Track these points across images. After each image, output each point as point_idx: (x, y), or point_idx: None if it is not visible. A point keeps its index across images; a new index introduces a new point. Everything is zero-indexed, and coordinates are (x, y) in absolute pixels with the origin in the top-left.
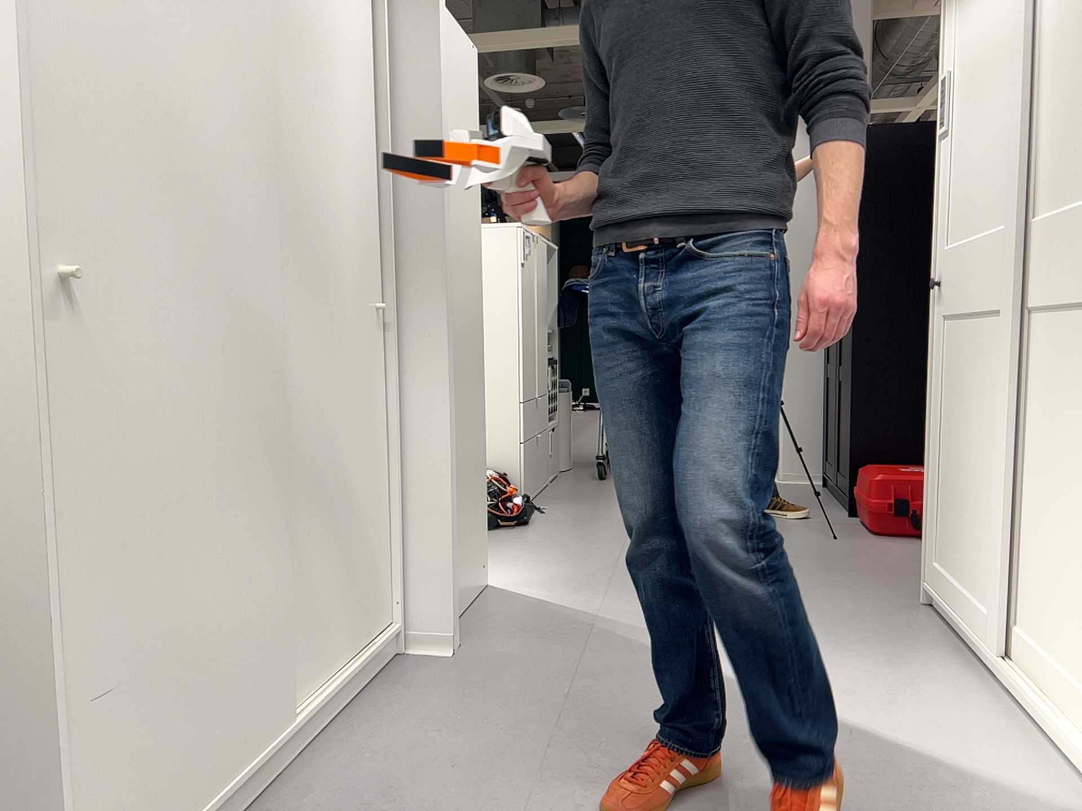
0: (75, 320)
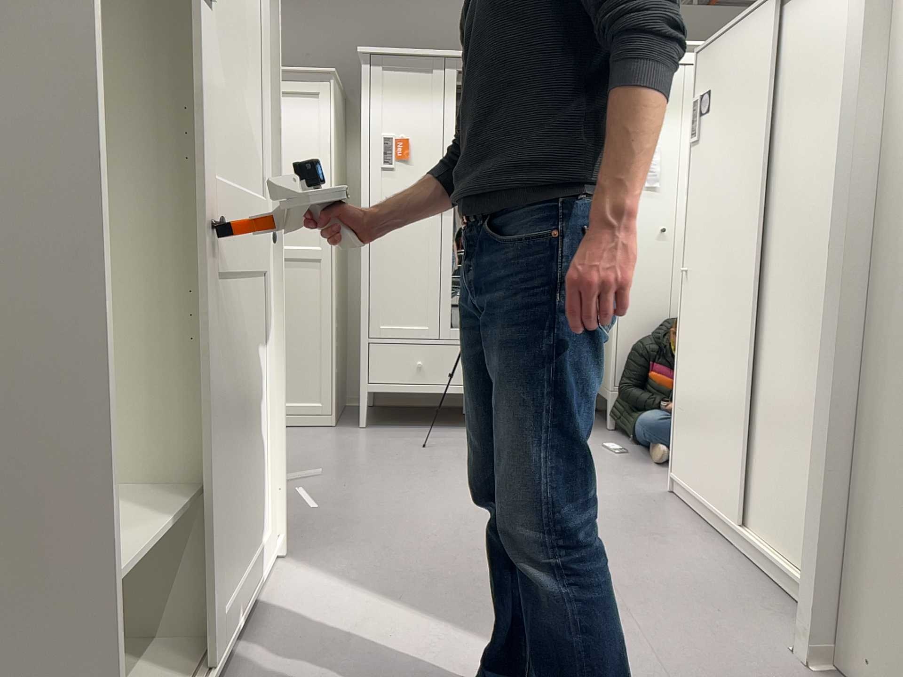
0: (687, 285)
